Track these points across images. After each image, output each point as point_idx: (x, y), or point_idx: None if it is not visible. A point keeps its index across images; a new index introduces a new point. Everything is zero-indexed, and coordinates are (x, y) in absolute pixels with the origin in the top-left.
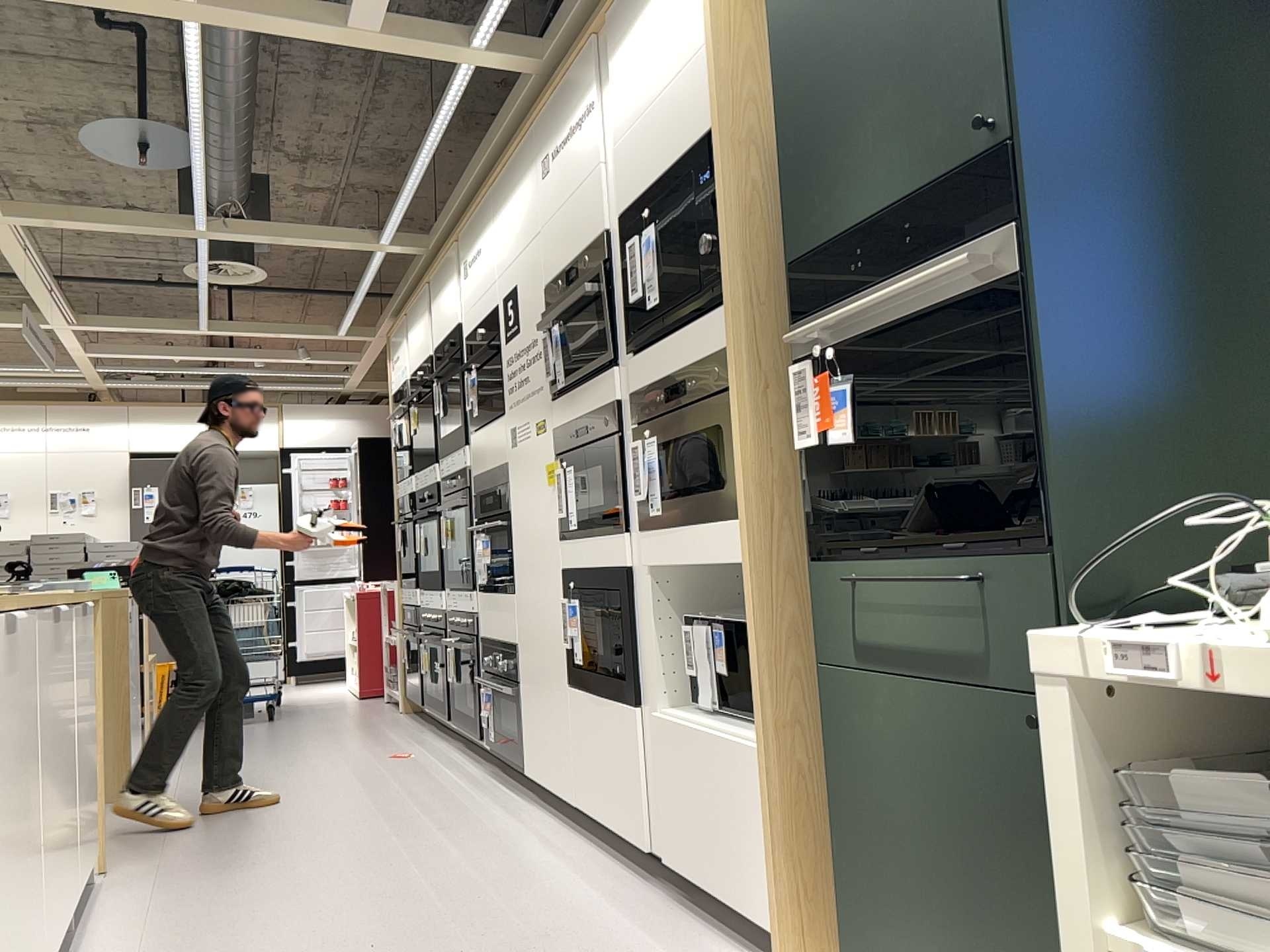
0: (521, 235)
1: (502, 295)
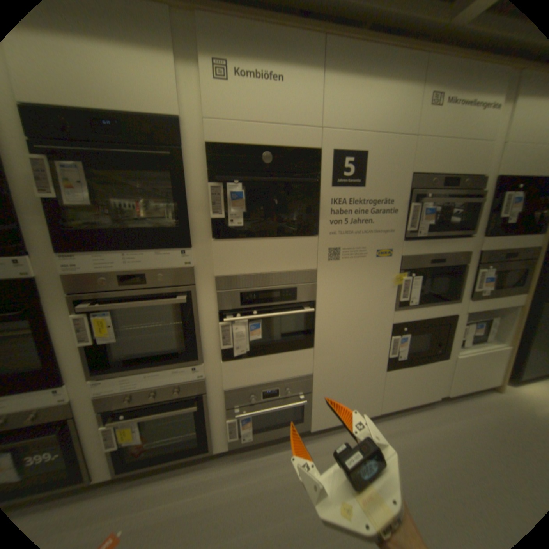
0: (383, 119)
1: (334, 147)
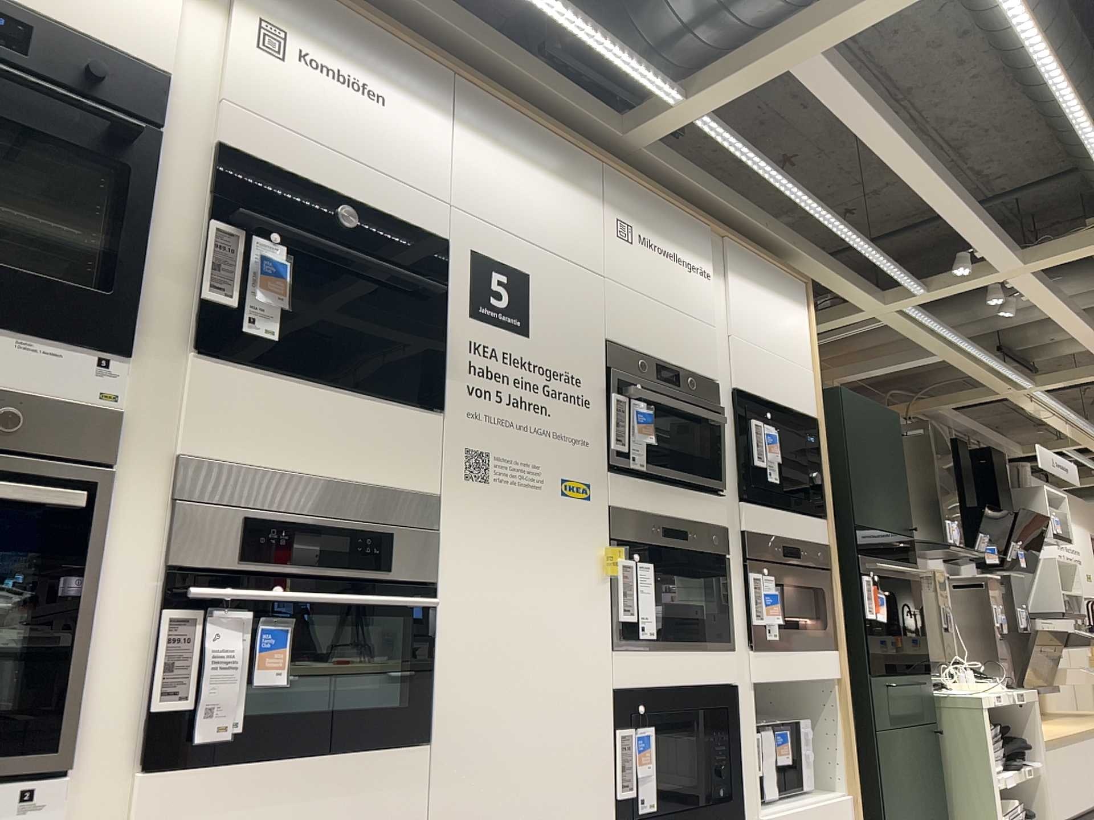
0: (551, 230)
1: (473, 243)
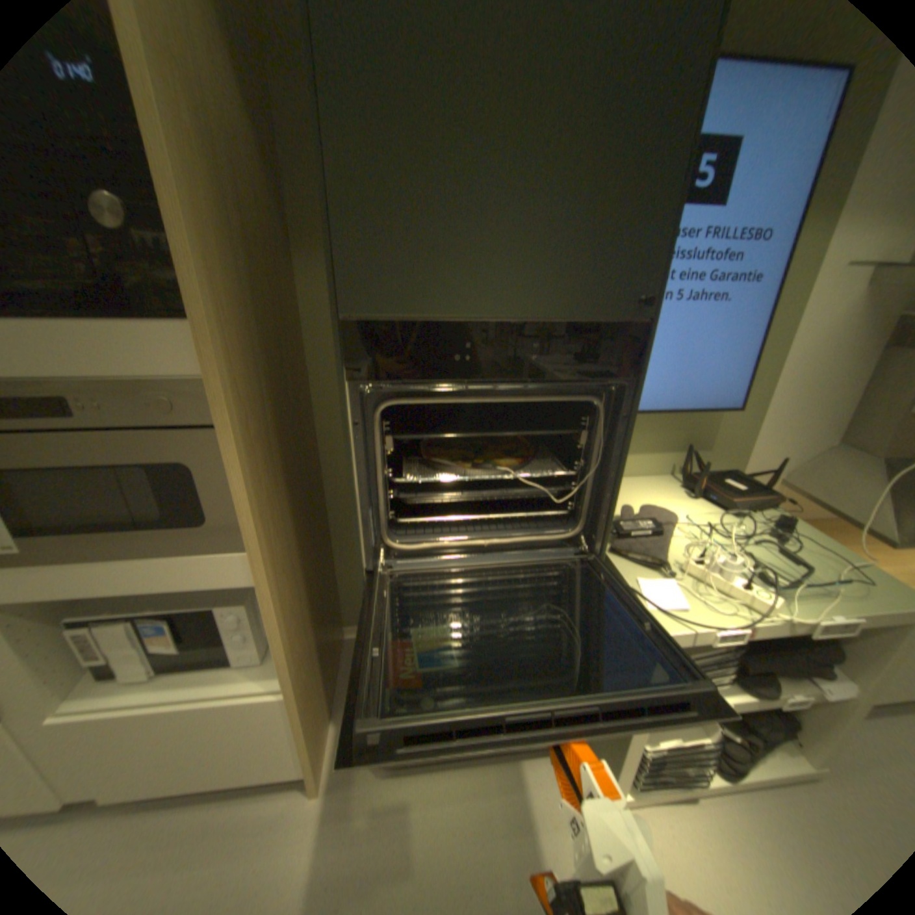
0: None
1: None
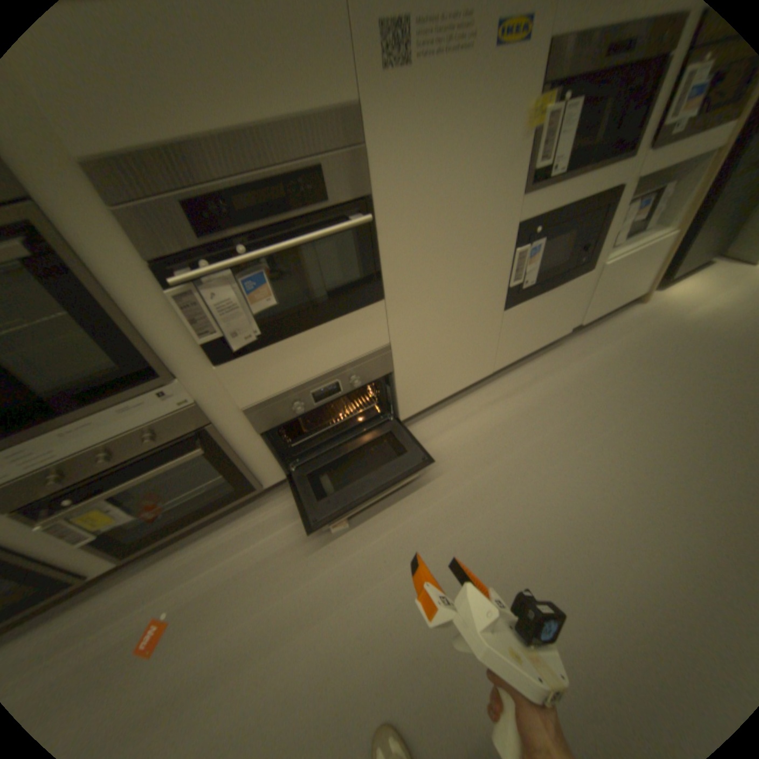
0: None
1: None
